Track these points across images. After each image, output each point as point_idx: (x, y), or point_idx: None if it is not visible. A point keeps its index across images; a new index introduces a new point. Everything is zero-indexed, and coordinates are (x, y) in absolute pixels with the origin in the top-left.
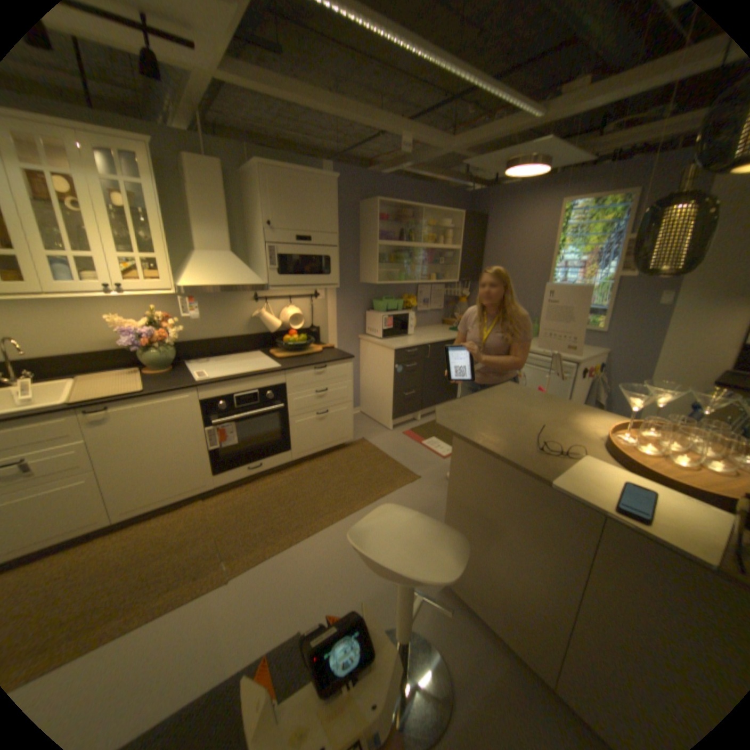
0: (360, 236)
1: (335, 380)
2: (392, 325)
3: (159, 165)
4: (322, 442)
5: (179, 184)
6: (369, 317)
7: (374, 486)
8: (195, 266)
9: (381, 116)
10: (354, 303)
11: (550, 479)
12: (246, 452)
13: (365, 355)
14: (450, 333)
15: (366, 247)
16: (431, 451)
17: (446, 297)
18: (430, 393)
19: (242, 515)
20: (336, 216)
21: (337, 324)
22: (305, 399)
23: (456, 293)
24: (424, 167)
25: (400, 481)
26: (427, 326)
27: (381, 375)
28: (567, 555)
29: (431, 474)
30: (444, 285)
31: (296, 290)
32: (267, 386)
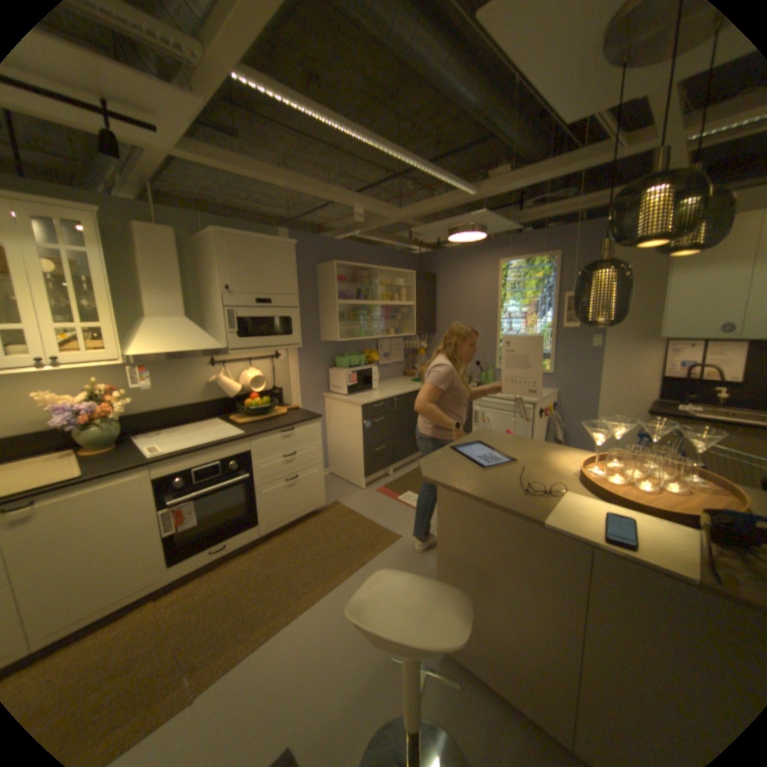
0: (318, 297)
1: (302, 443)
2: (357, 381)
3: (105, 234)
4: (292, 512)
5: (127, 252)
6: (333, 375)
7: (353, 554)
8: (145, 334)
9: (334, 192)
10: (316, 362)
11: (536, 520)
12: (206, 535)
13: (331, 413)
14: (413, 385)
15: (325, 307)
16: (408, 507)
17: (405, 350)
18: (399, 446)
19: (204, 612)
20: (295, 280)
21: (299, 384)
22: (271, 466)
23: (414, 346)
24: (374, 234)
25: (380, 544)
26: (389, 379)
27: (349, 433)
28: (563, 596)
29: (411, 531)
30: (402, 339)
31: (255, 353)
32: (229, 457)
